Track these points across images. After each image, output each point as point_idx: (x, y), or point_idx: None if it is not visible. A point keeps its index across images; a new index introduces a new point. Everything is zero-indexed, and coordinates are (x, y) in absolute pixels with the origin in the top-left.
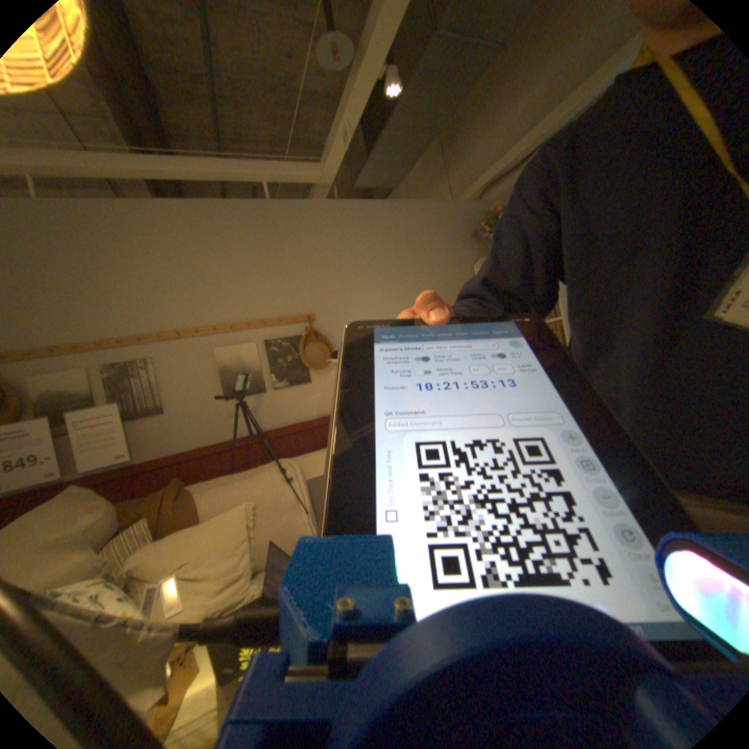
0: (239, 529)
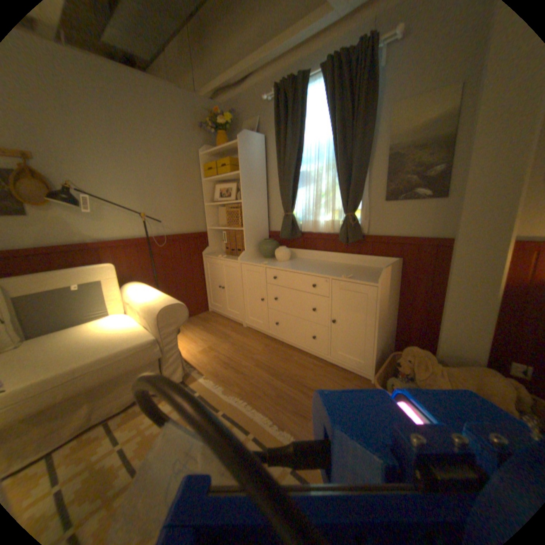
0: None
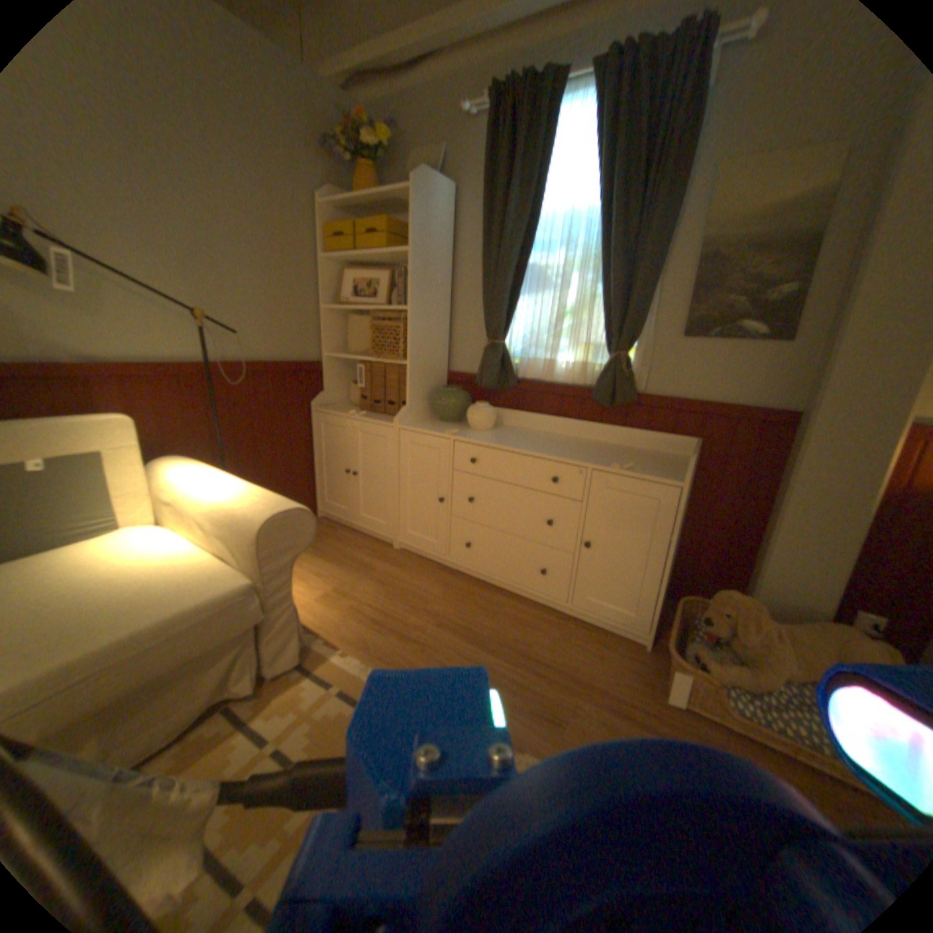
0: None
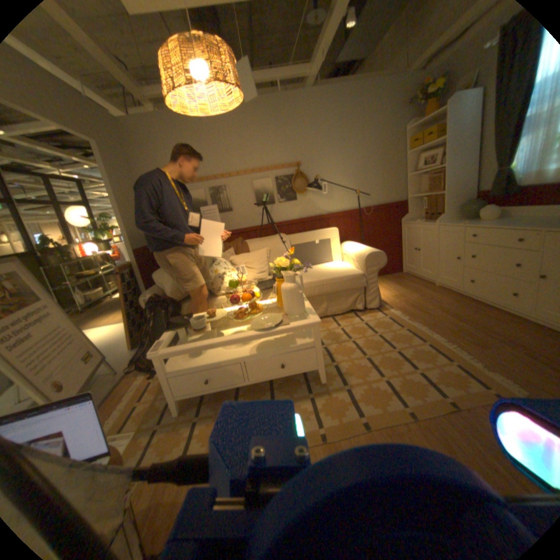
0: (263, 256)
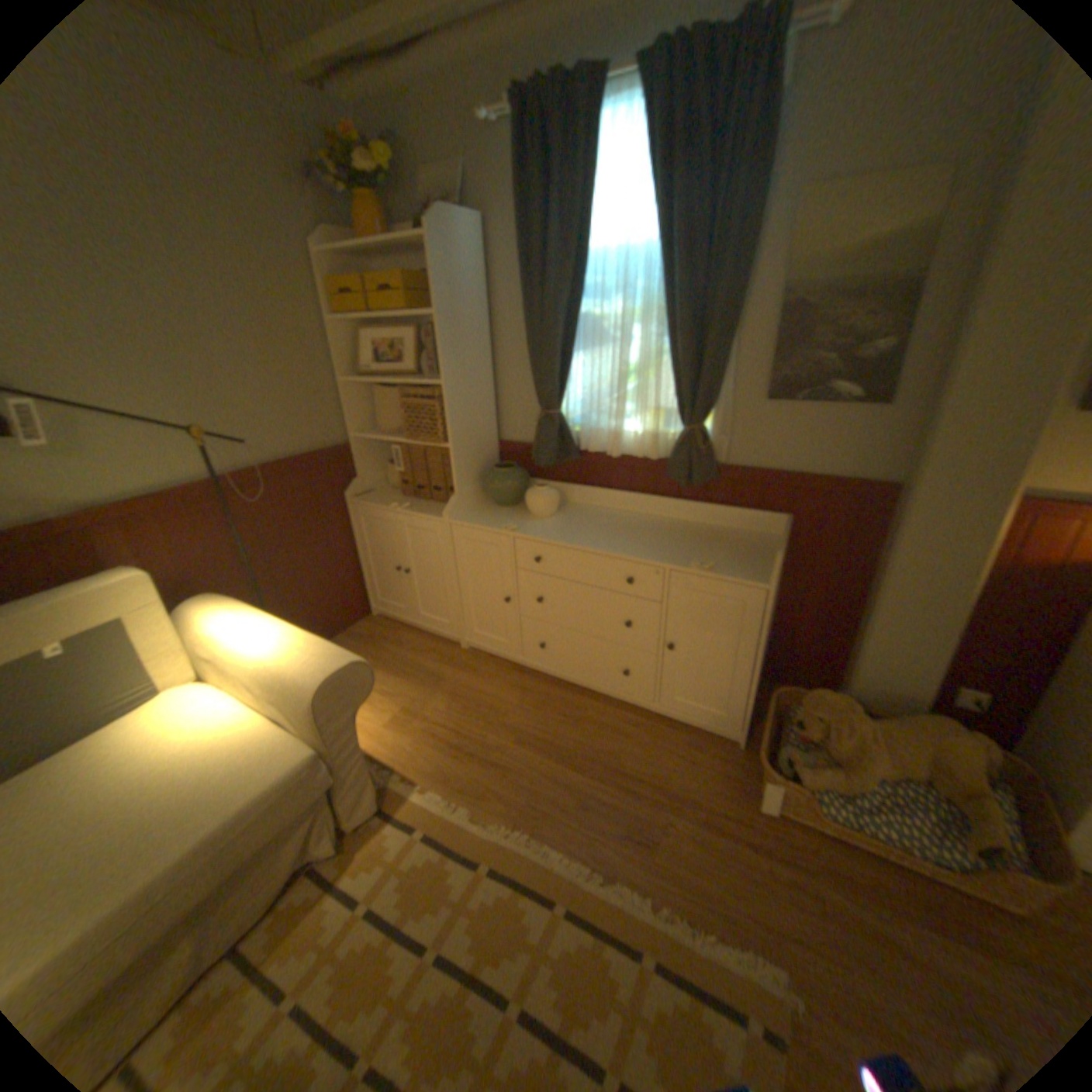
0: None
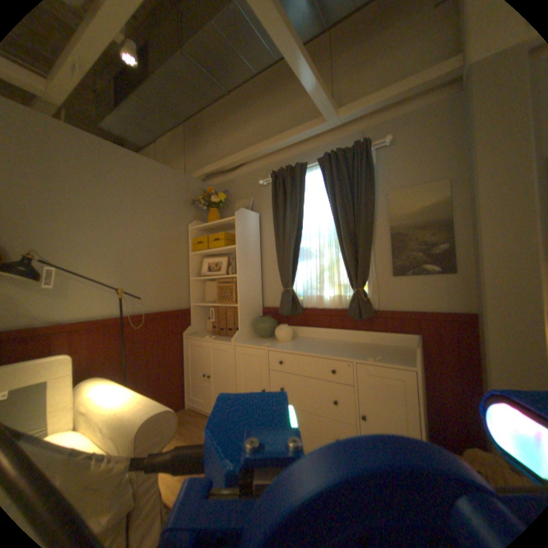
0: None
